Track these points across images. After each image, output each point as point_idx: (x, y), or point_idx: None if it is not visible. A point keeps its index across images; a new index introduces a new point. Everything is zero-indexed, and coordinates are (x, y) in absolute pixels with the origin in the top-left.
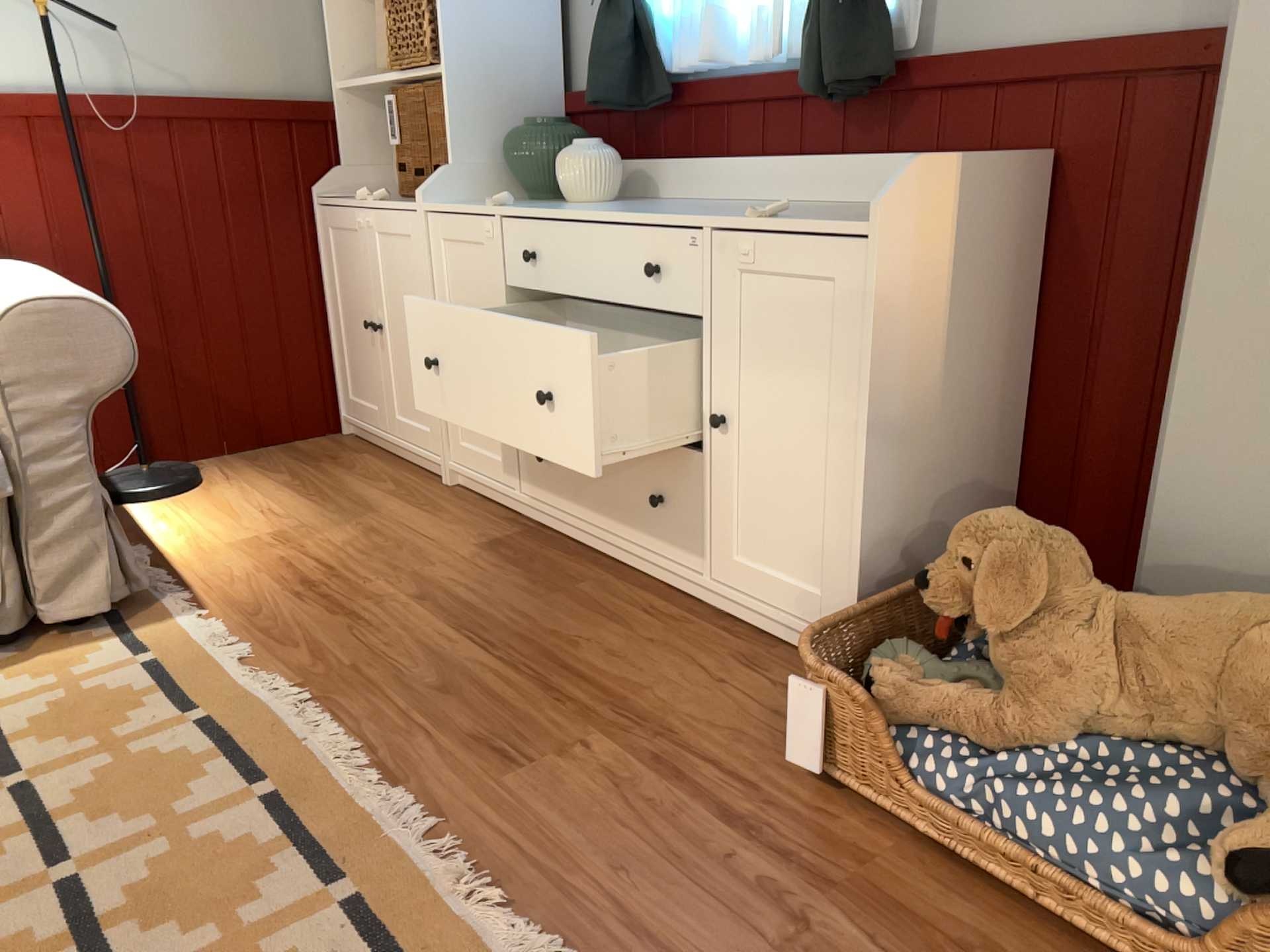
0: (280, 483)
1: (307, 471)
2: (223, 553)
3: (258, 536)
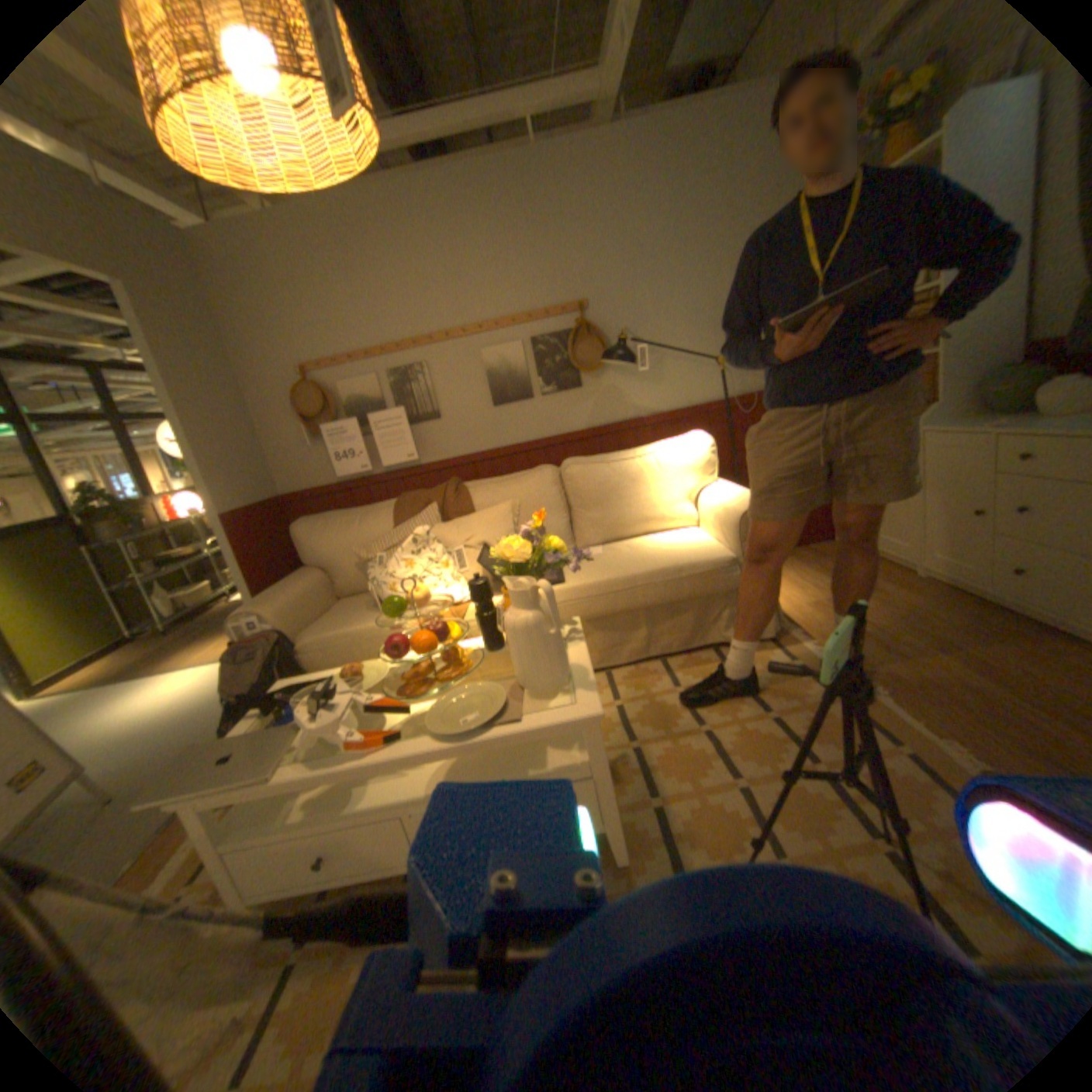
0: (815, 569)
1: (827, 563)
2: (806, 609)
3: (819, 600)
